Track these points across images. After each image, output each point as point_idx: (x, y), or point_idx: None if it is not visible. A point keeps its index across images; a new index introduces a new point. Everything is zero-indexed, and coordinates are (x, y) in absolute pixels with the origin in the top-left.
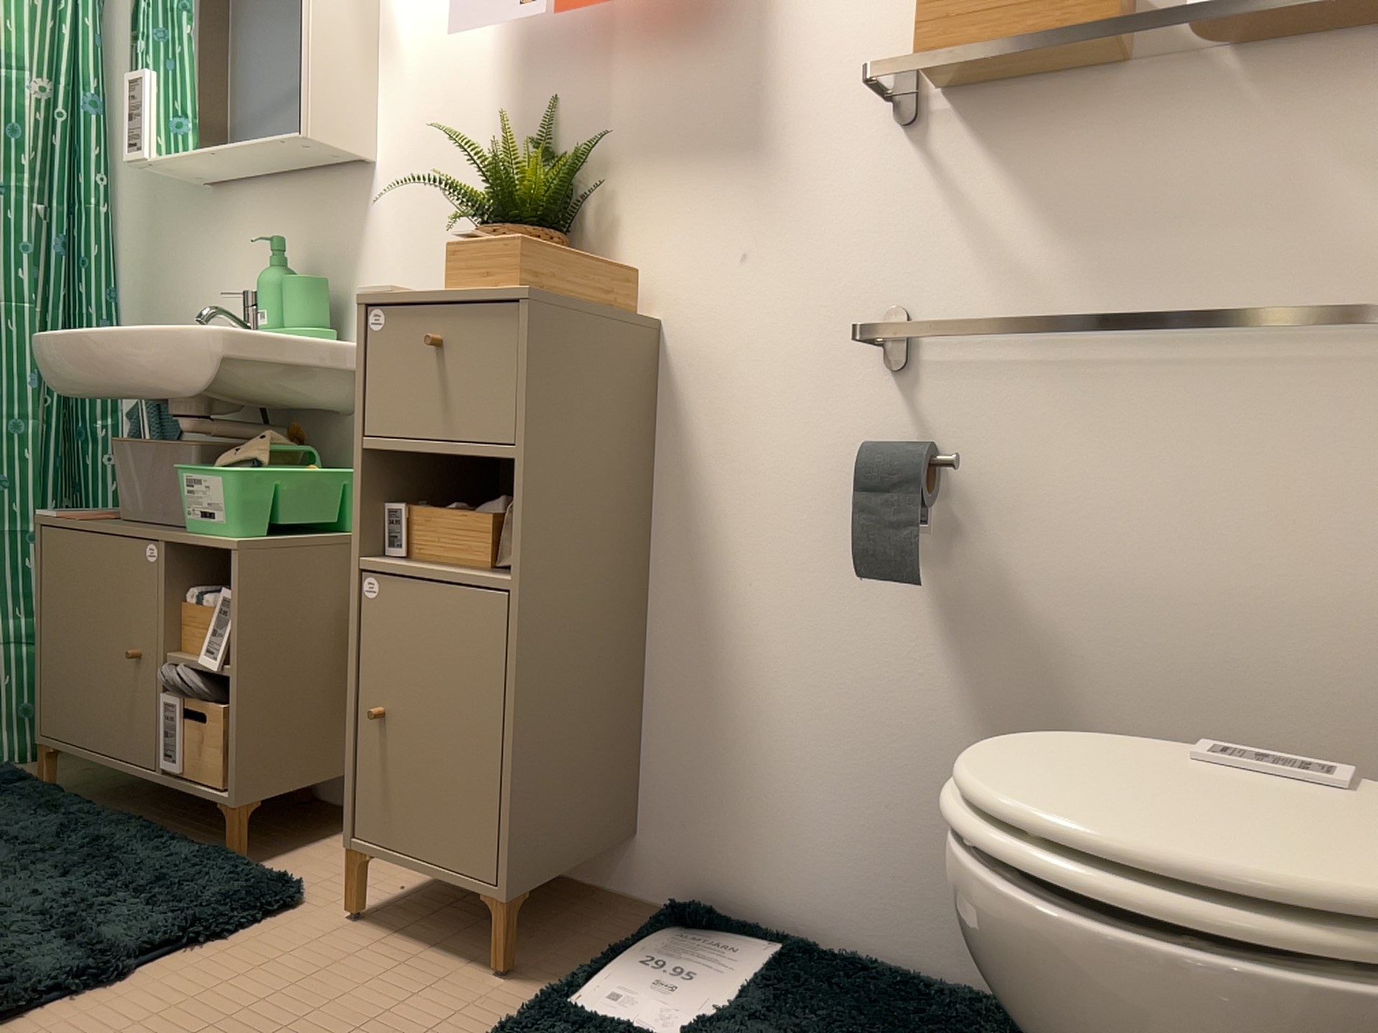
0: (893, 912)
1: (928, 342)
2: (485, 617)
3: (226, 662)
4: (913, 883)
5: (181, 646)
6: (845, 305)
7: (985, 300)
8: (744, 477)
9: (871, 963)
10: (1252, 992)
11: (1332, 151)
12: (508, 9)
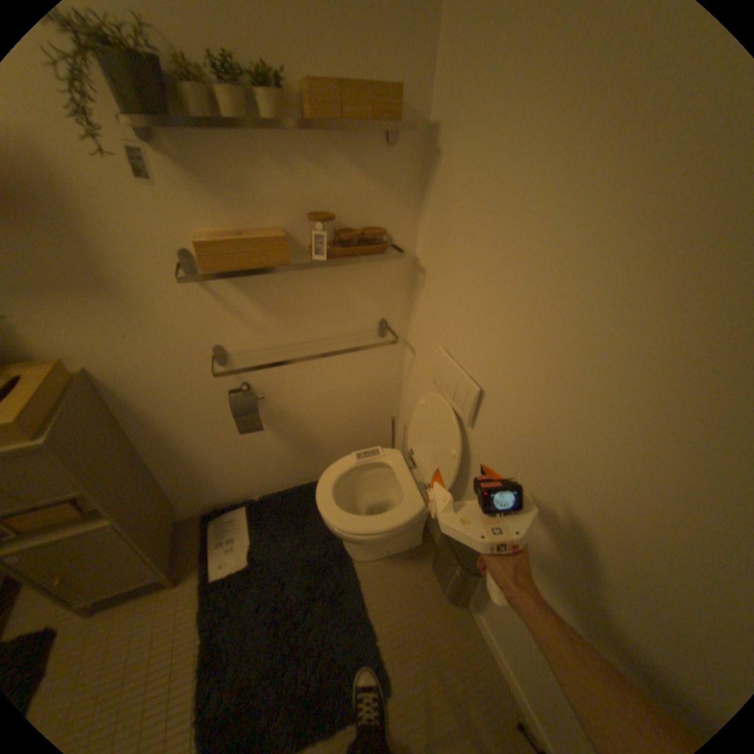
0: (269, 482)
1: (233, 354)
2: (105, 535)
3: None
4: (273, 475)
5: None
6: (191, 347)
7: (251, 338)
8: (169, 410)
9: (269, 496)
10: (398, 530)
11: (351, 286)
12: None
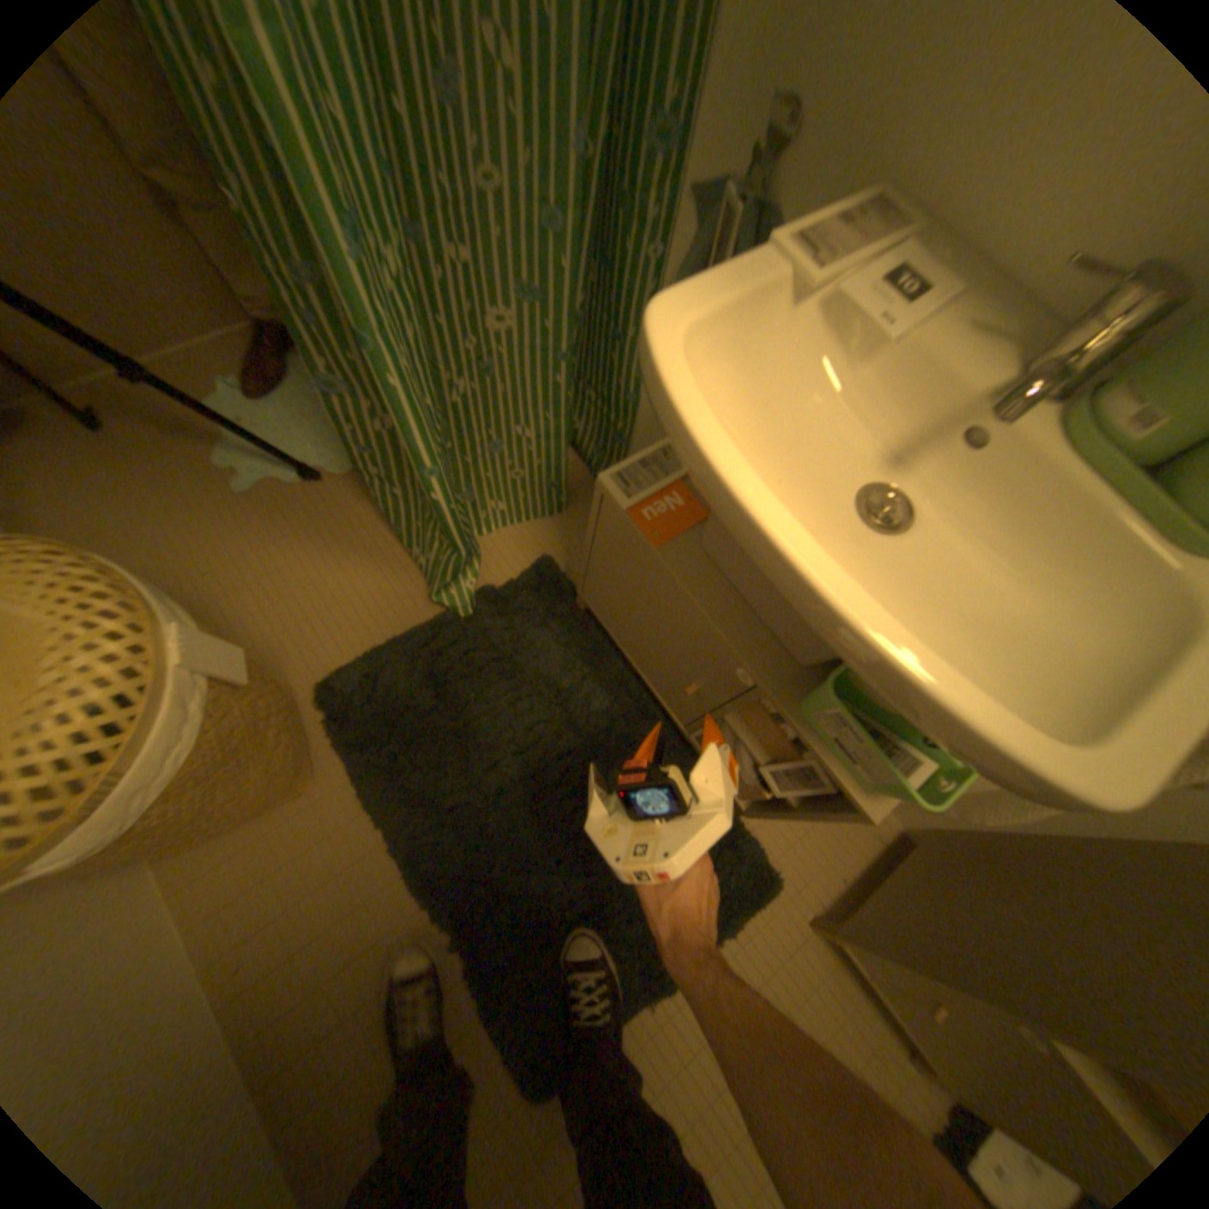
0: None
1: None
2: None
3: (791, 794)
4: None
5: (741, 708)
6: None
7: None
8: None
9: None
10: None
11: None
12: None
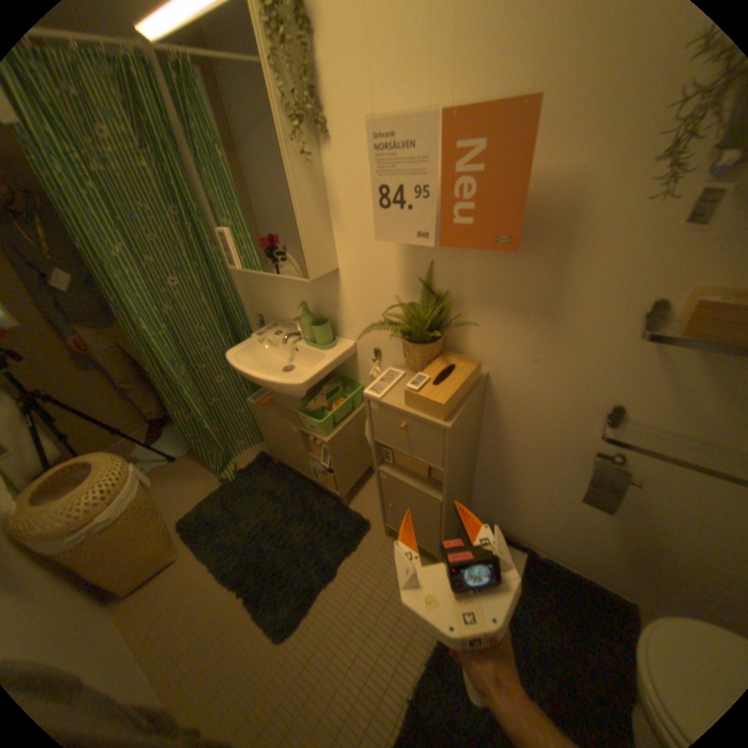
0: (568, 554)
1: (634, 421)
2: (433, 505)
3: (331, 466)
4: (578, 552)
5: (312, 450)
6: (590, 395)
7: (674, 416)
8: (526, 435)
9: (559, 568)
10: None
11: None
12: (411, 236)
